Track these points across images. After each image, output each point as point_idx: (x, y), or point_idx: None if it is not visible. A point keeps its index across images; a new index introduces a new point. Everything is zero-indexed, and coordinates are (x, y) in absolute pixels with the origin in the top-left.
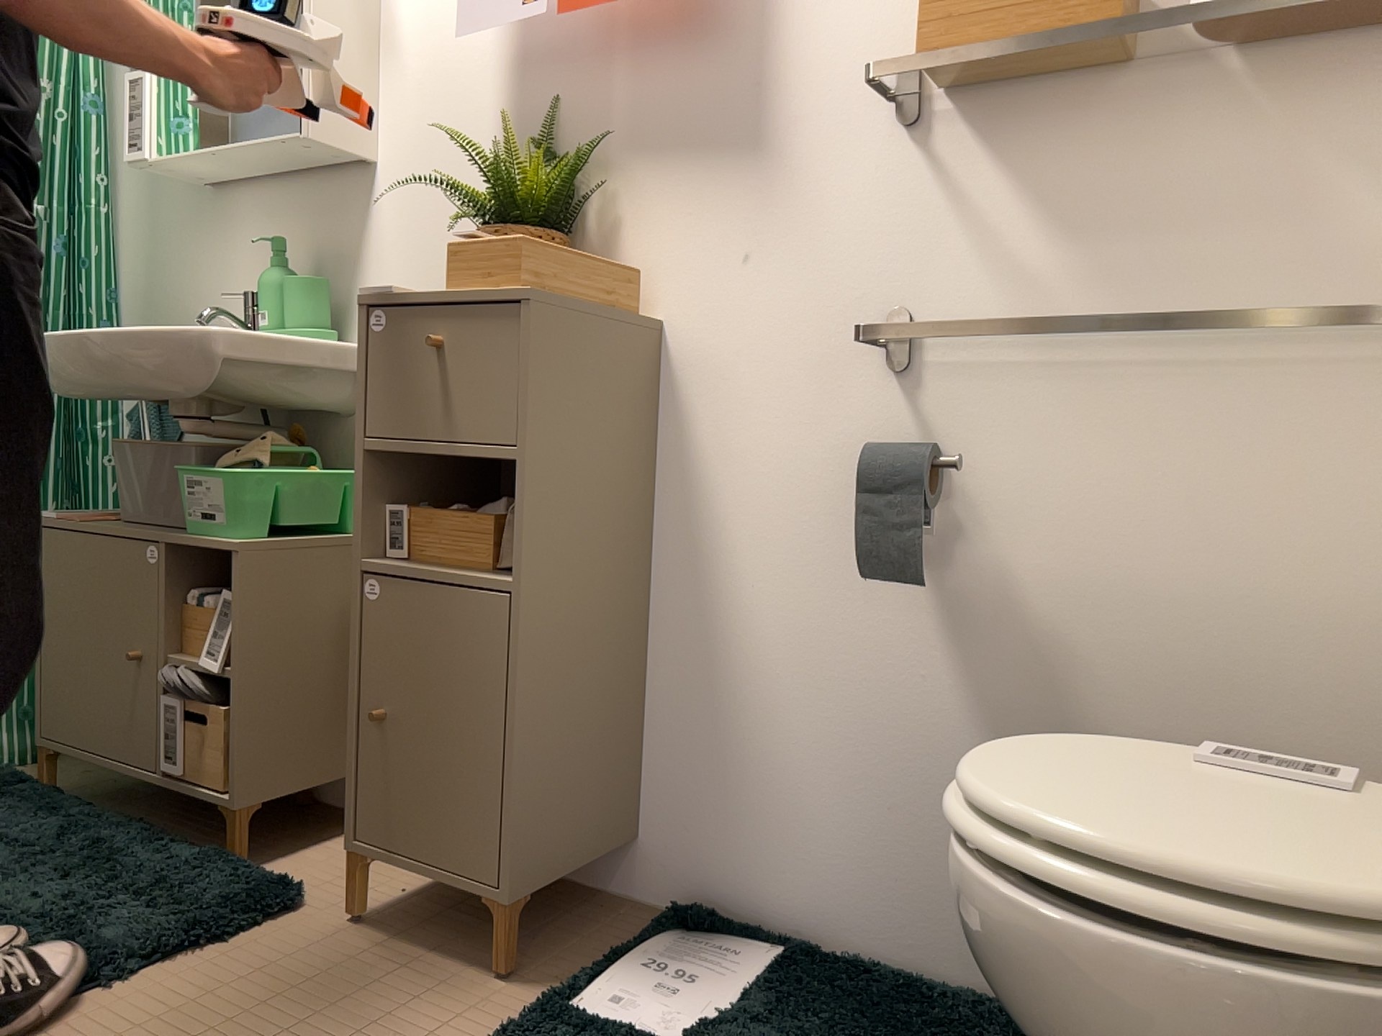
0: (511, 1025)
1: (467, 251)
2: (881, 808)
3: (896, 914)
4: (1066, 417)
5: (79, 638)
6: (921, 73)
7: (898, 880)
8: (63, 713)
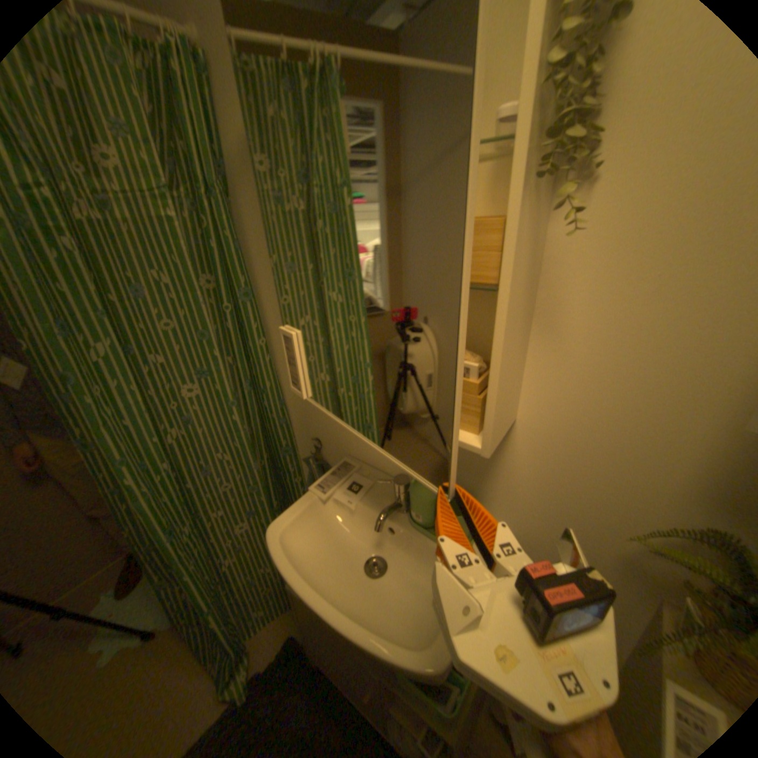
0: None
1: None
2: None
3: None
4: None
5: (326, 652)
6: None
7: None
8: (320, 664)
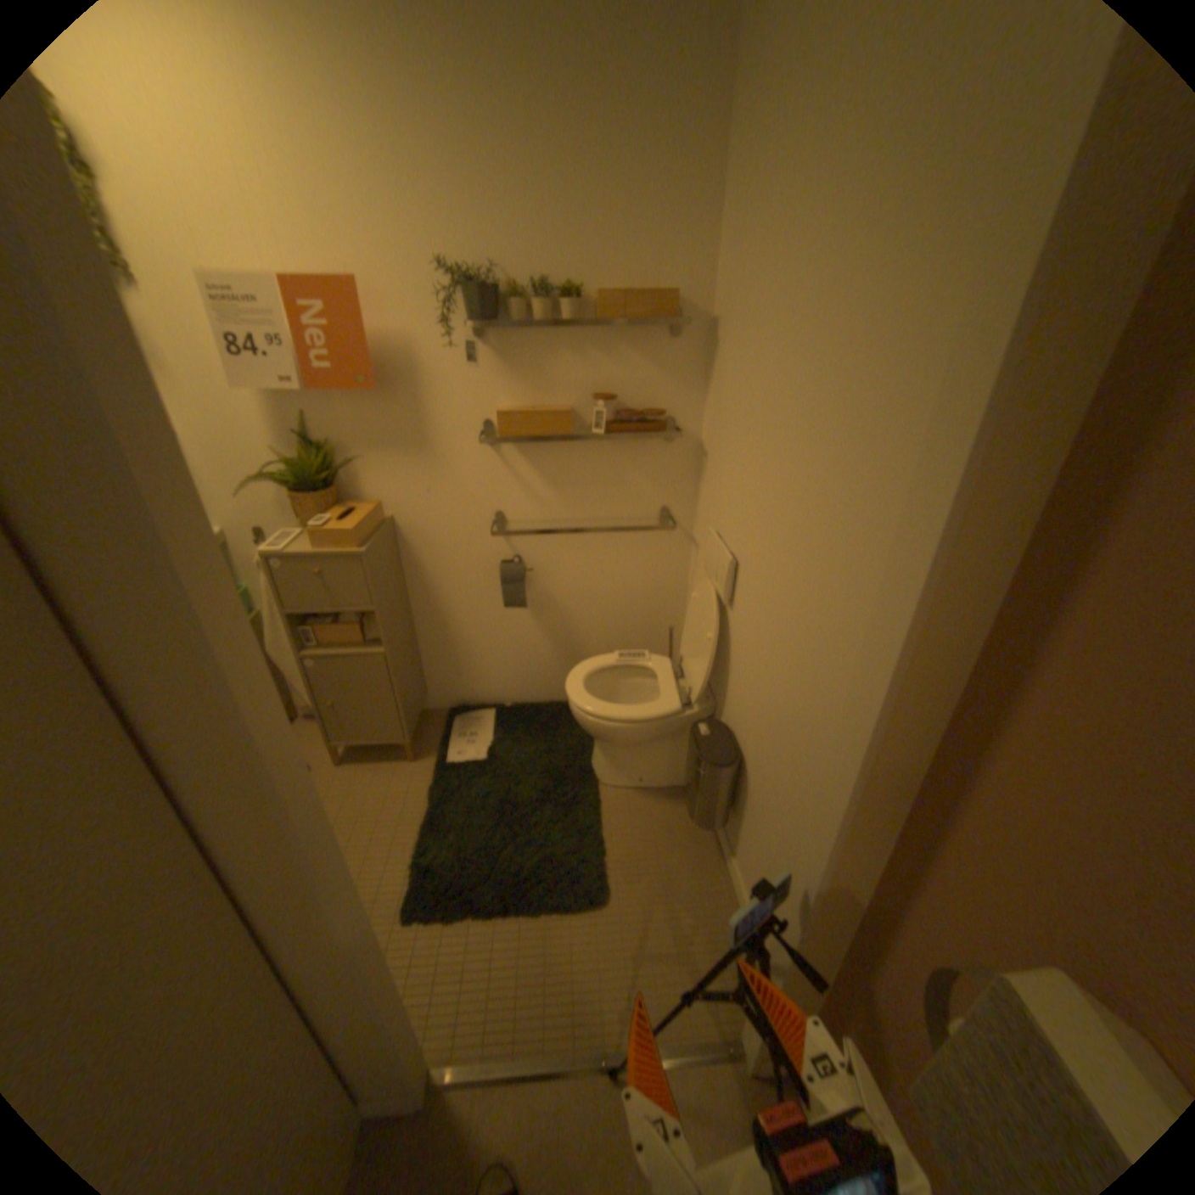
0: (431, 777)
1: (322, 535)
2: (517, 664)
3: (526, 690)
4: (561, 546)
5: None
6: (494, 427)
7: (525, 681)
8: None
